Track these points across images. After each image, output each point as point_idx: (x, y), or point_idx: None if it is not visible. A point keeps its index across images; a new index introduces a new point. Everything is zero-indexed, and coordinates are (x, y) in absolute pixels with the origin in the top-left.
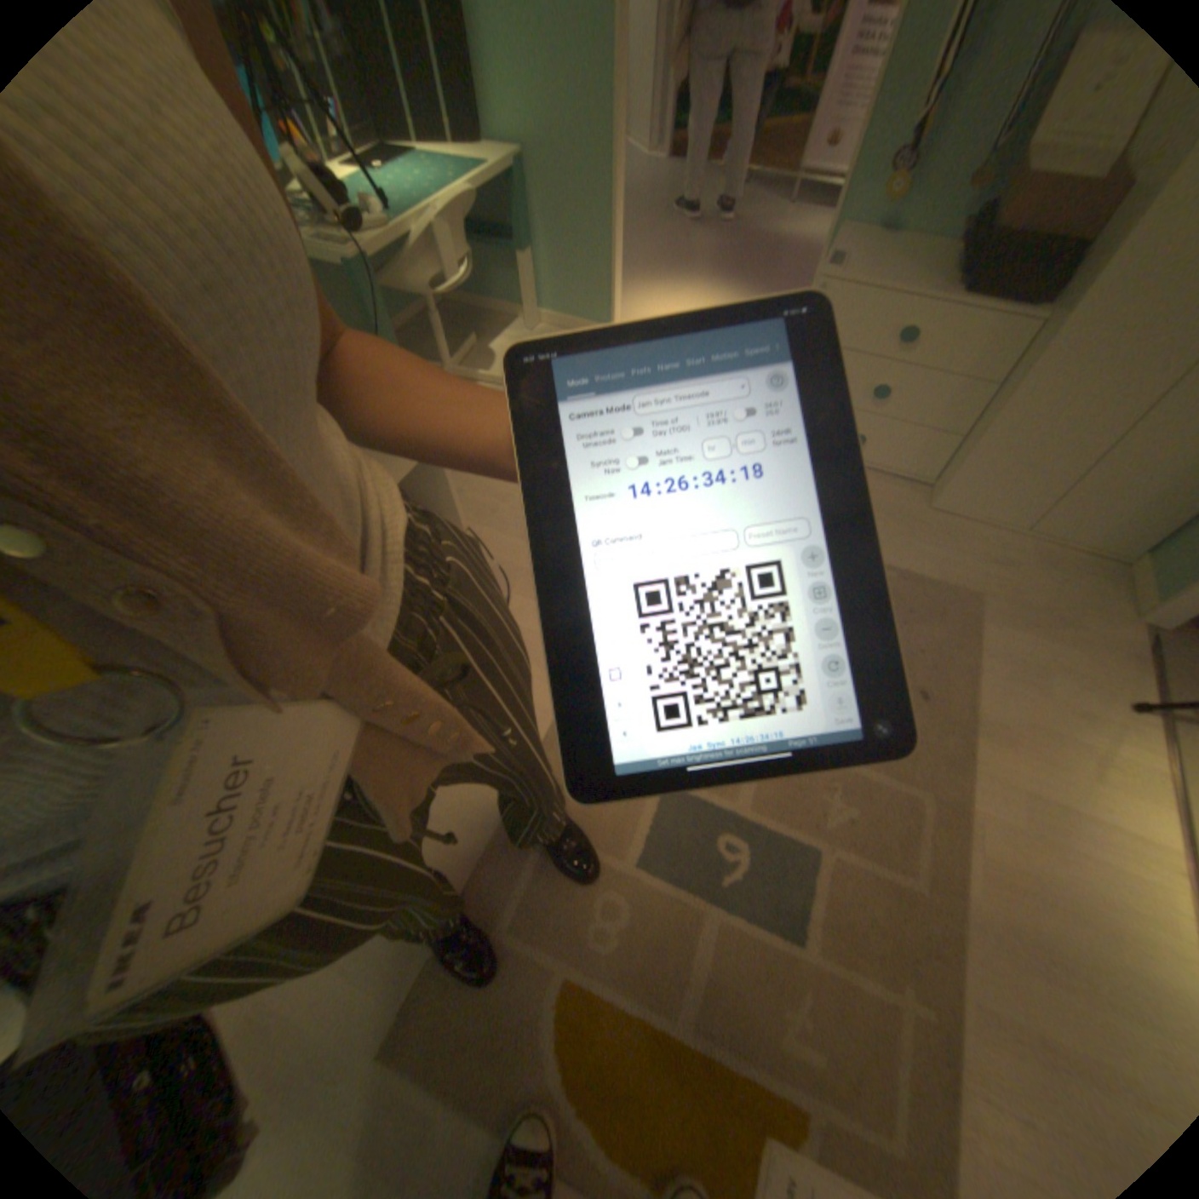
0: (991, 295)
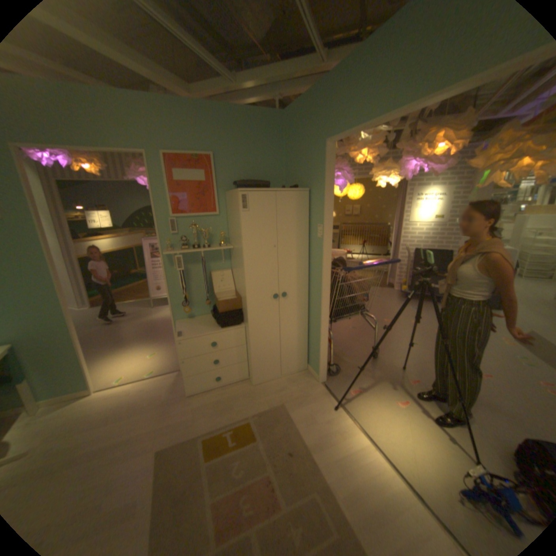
0: (228, 326)
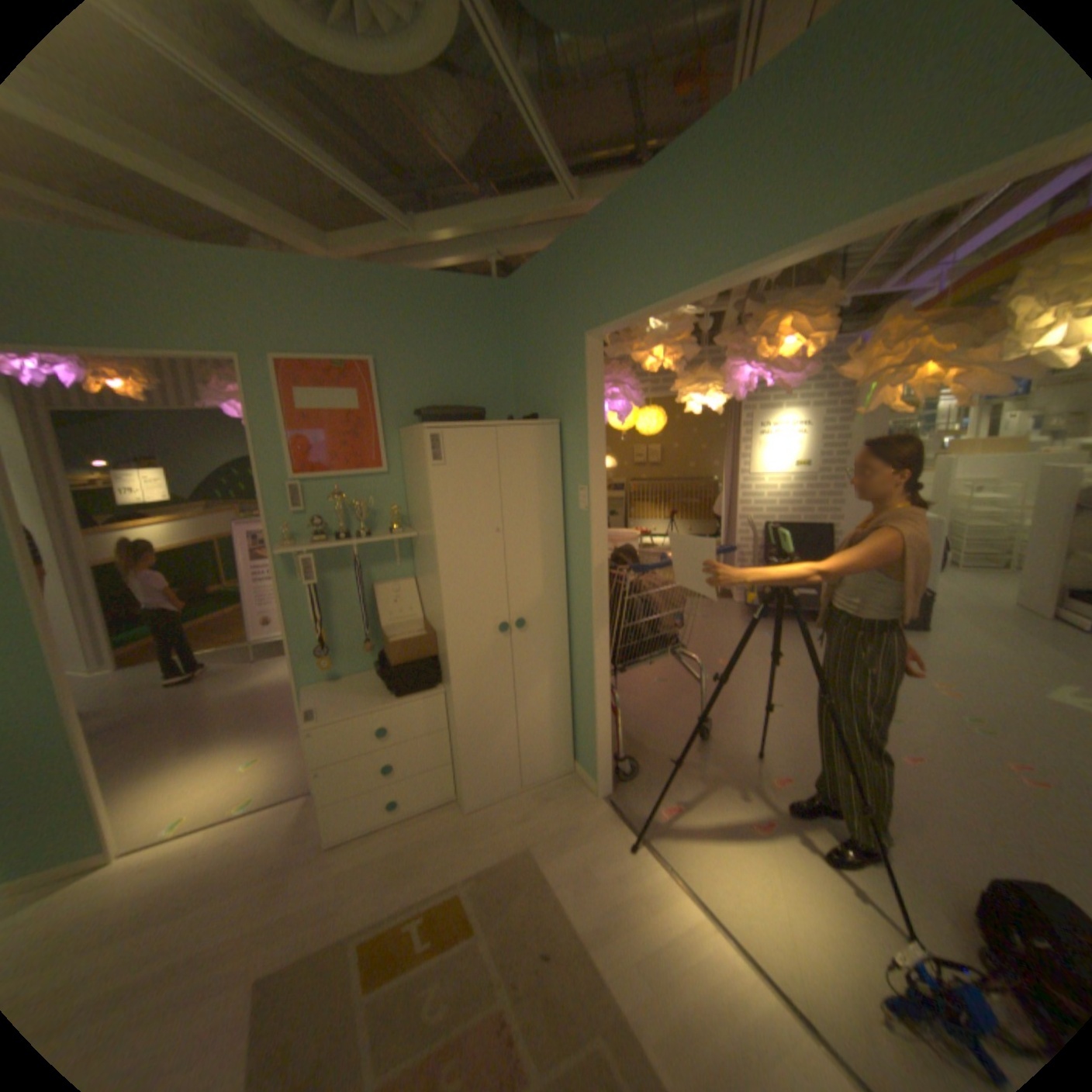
0: (411, 694)
